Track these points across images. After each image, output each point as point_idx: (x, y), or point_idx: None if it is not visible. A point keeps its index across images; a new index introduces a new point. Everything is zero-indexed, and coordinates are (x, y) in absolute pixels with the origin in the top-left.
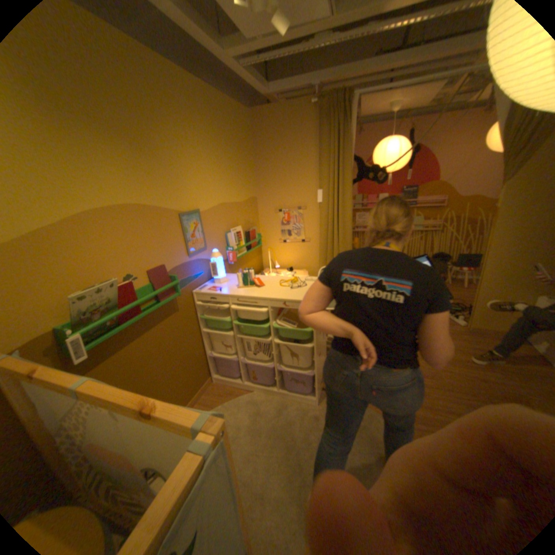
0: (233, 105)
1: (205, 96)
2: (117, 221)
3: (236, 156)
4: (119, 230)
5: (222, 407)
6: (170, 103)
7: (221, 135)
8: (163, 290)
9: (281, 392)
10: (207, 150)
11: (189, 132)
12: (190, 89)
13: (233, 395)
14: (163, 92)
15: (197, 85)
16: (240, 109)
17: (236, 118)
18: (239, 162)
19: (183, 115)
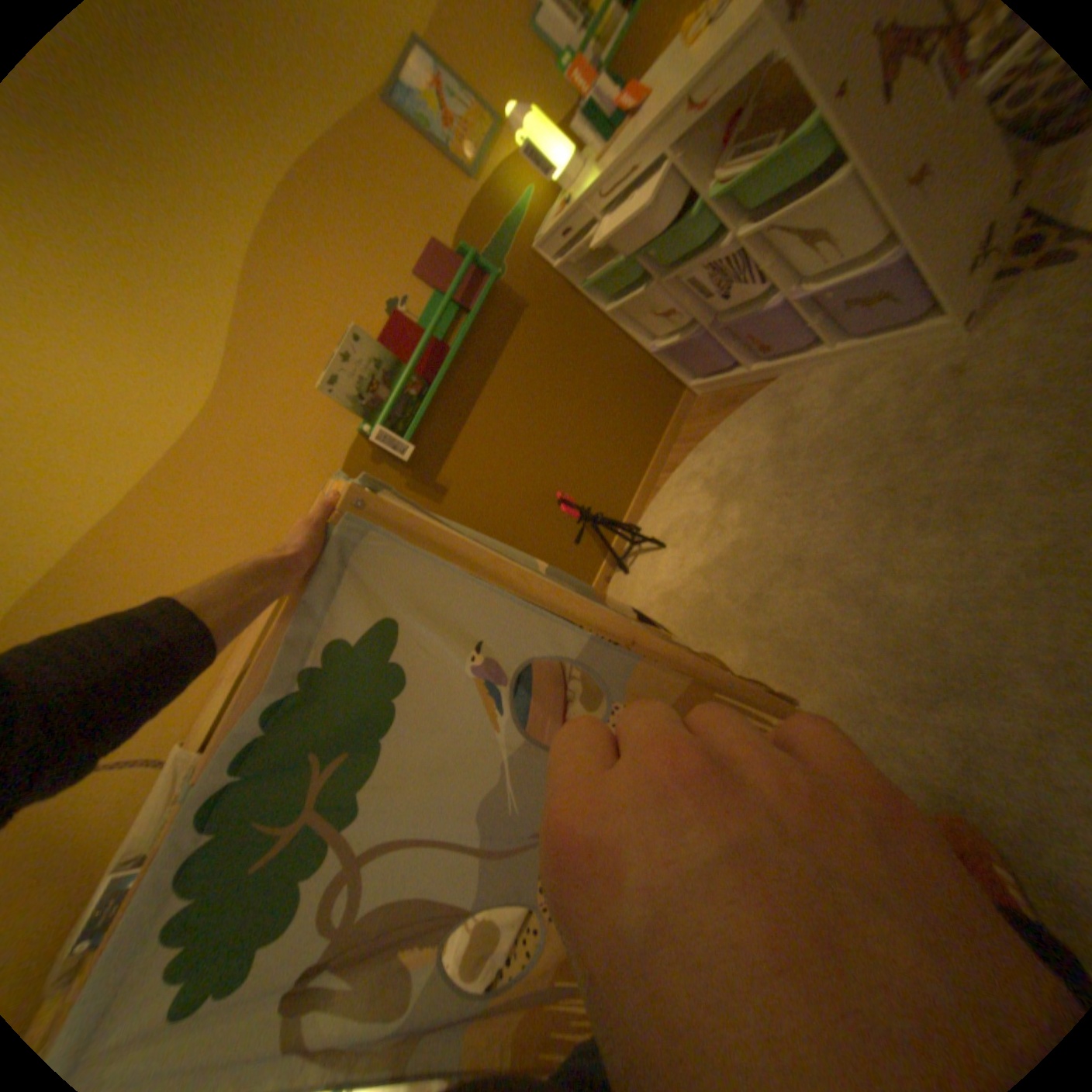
0: None
1: None
2: (298, 223)
3: None
4: (314, 235)
5: (719, 431)
6: None
7: None
8: (455, 286)
9: (845, 345)
10: None
11: None
12: None
13: (740, 400)
14: None
15: None
16: None
17: None
18: None
19: None
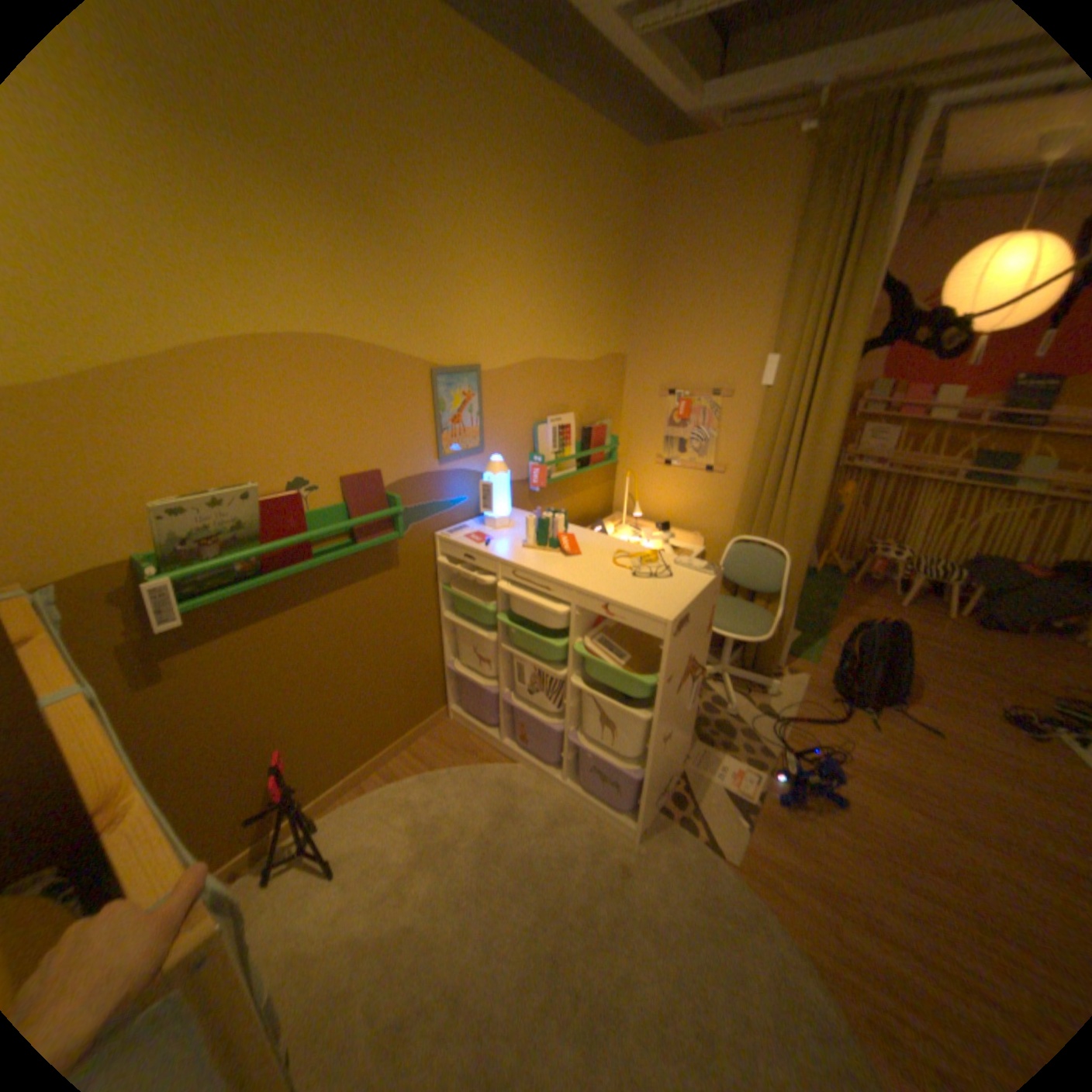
0: (608, 138)
1: (540, 111)
2: (290, 368)
3: (594, 257)
4: (293, 388)
5: (448, 774)
6: (452, 121)
7: (564, 205)
8: (364, 522)
9: (570, 784)
10: (524, 237)
11: (487, 193)
12: (507, 91)
13: (478, 756)
14: (438, 93)
15: (526, 84)
16: (625, 149)
17: (612, 170)
18: (599, 271)
19: (477, 152)
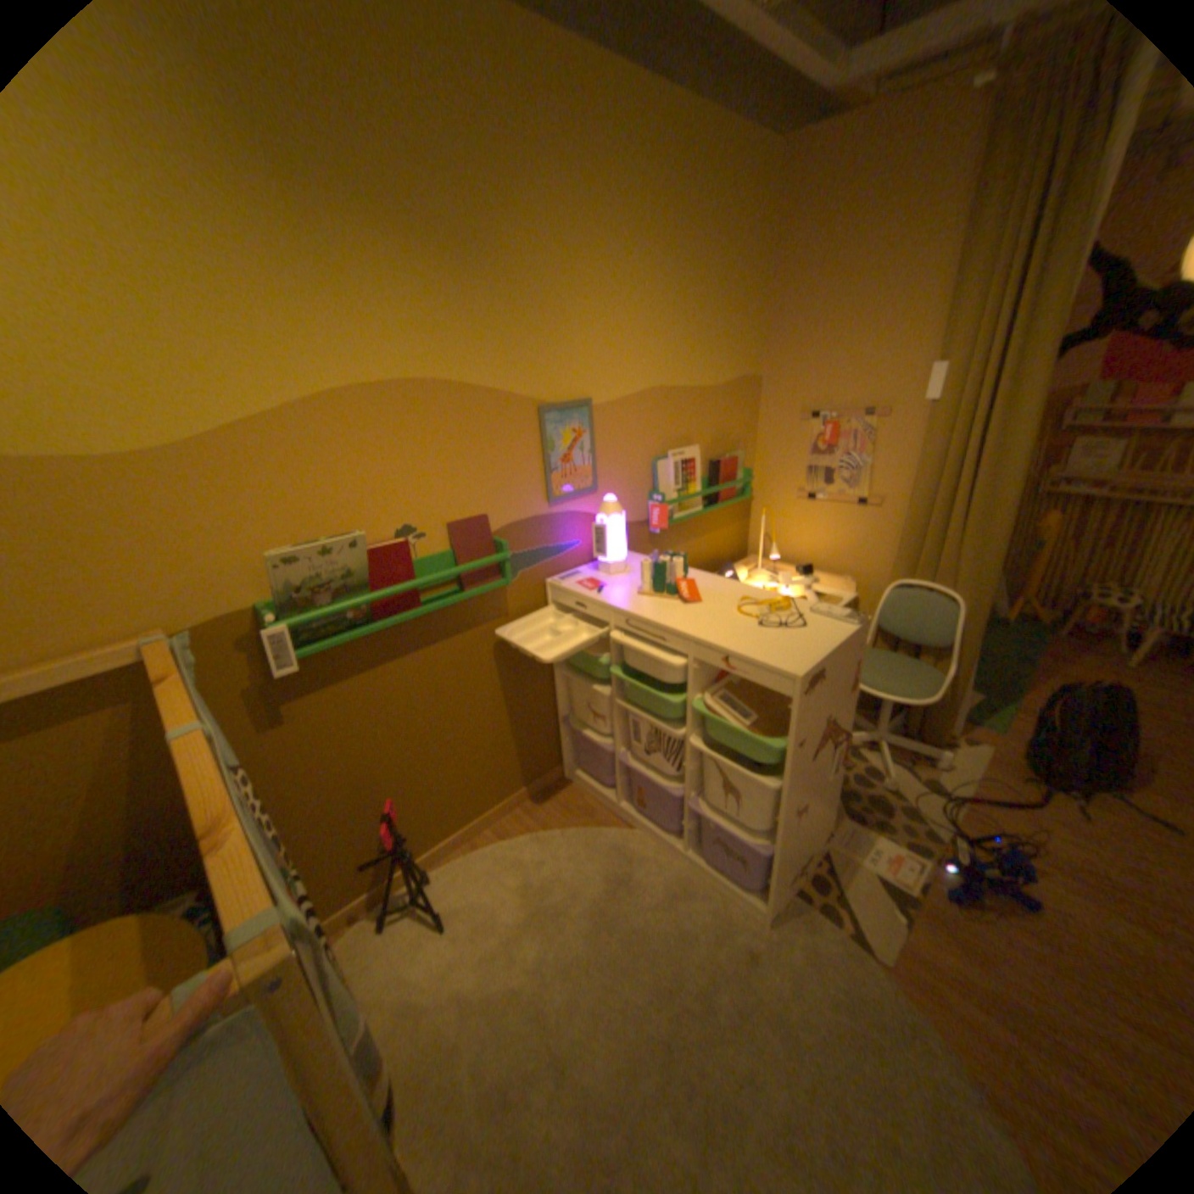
0: (734, 131)
1: (653, 114)
2: (396, 415)
3: (720, 268)
4: (399, 434)
5: (562, 835)
6: (555, 140)
7: (683, 214)
8: (470, 568)
9: (693, 857)
10: (638, 255)
11: (595, 211)
12: (615, 98)
13: (594, 819)
14: (540, 113)
15: (637, 87)
16: (755, 141)
17: (740, 167)
18: (726, 283)
19: (584, 169)
